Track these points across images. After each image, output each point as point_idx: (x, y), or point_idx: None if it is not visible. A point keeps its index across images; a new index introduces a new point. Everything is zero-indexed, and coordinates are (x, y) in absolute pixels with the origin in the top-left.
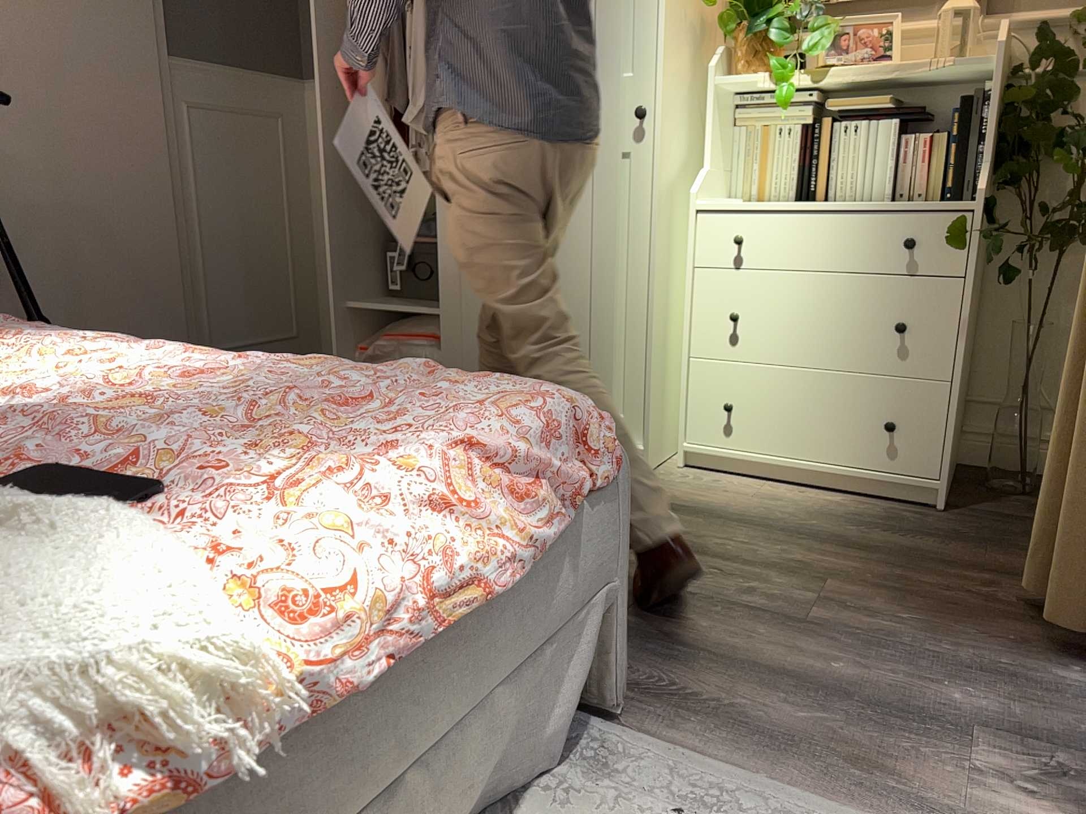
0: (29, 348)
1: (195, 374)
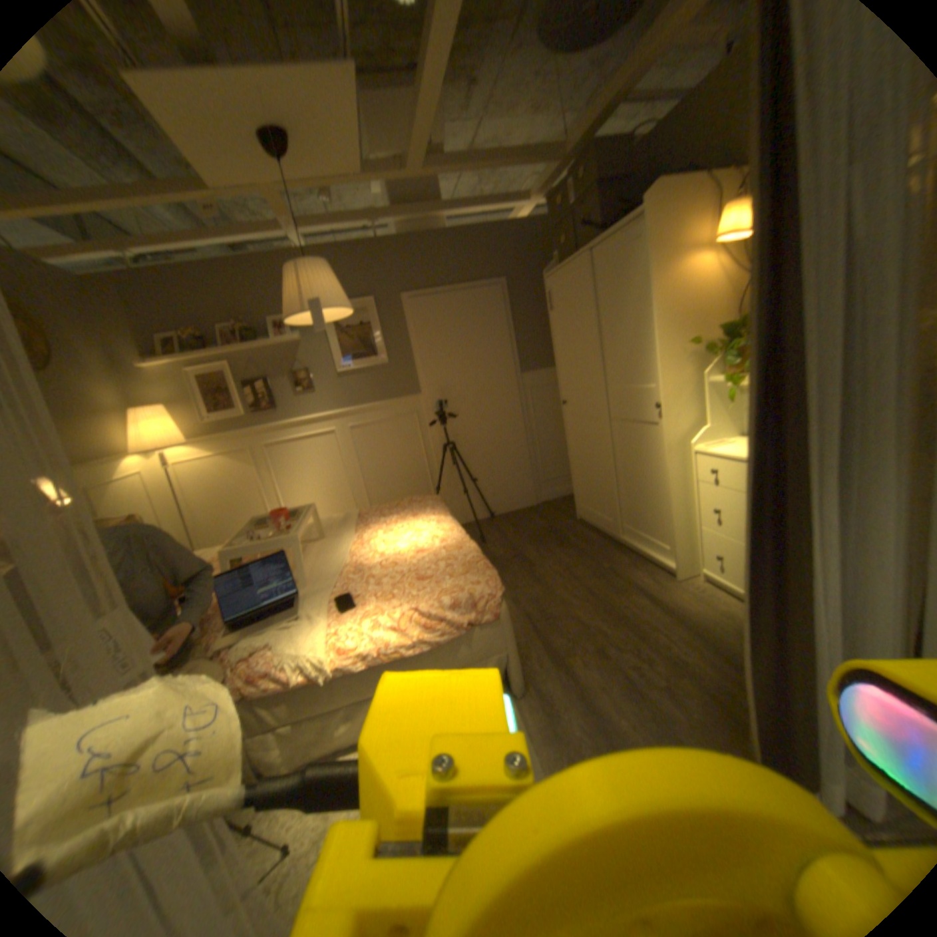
0: (417, 521)
1: (427, 545)
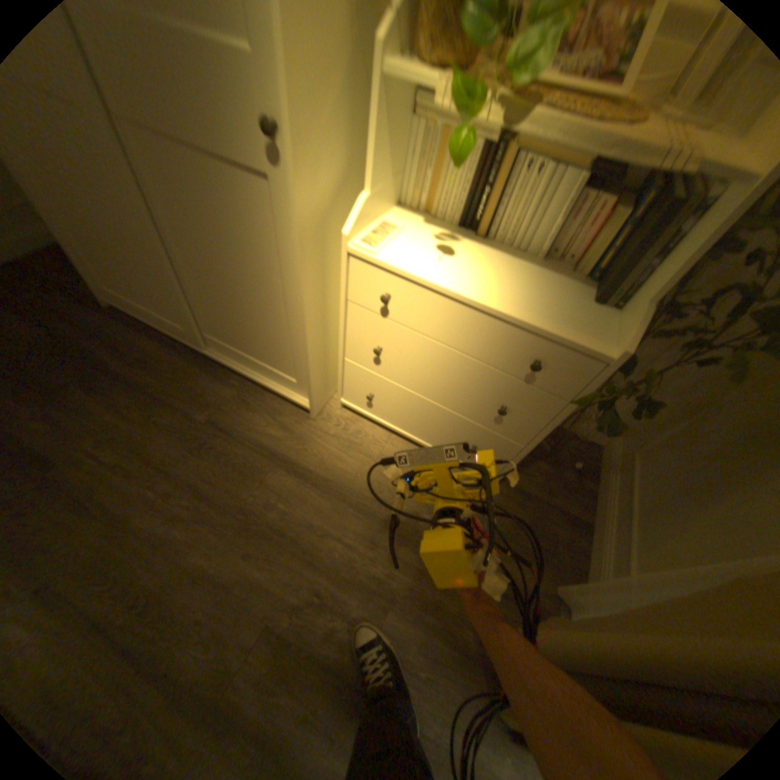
0: None
1: None
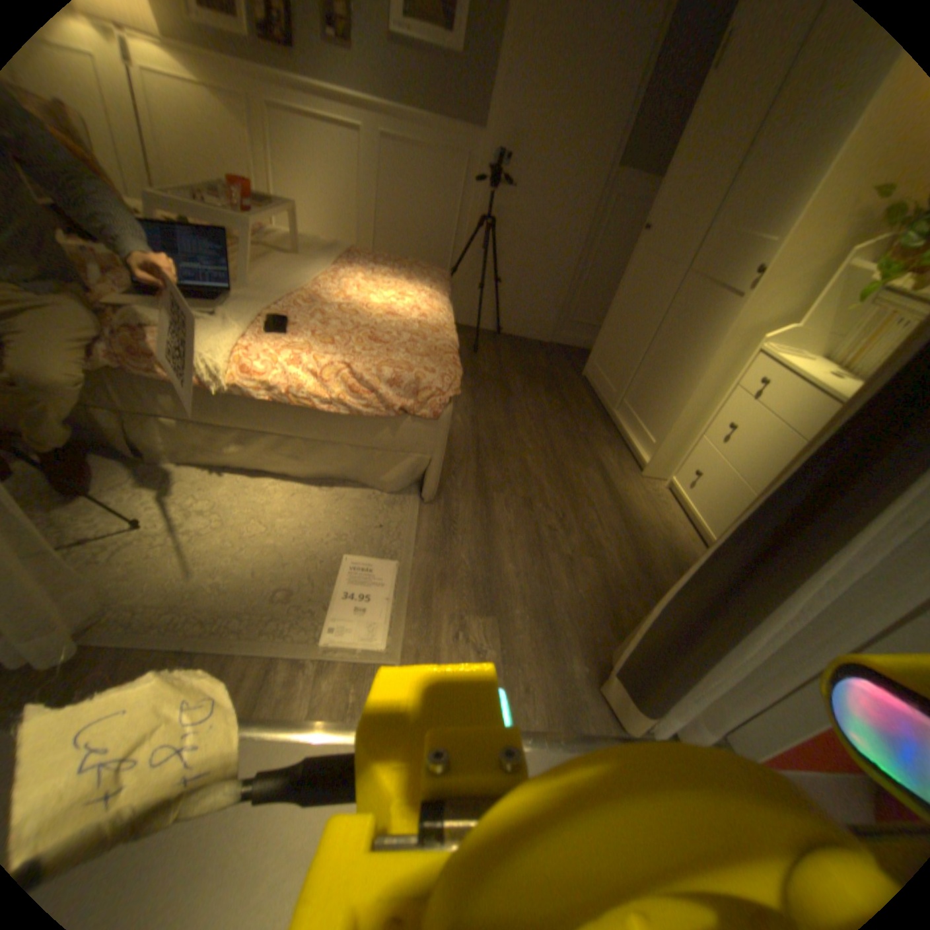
0: (408, 283)
1: (403, 311)
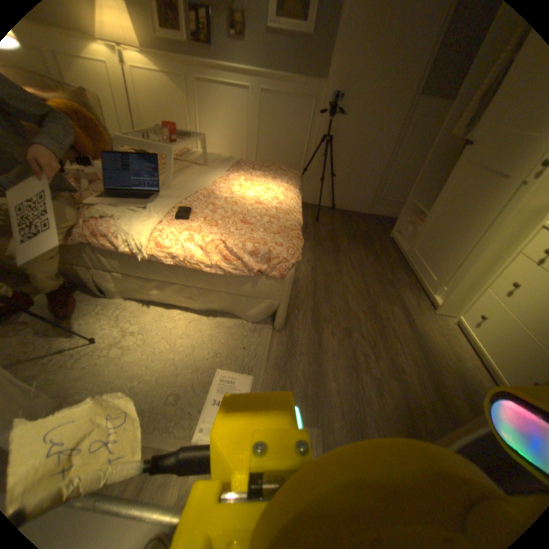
0: (273, 182)
1: (266, 201)
